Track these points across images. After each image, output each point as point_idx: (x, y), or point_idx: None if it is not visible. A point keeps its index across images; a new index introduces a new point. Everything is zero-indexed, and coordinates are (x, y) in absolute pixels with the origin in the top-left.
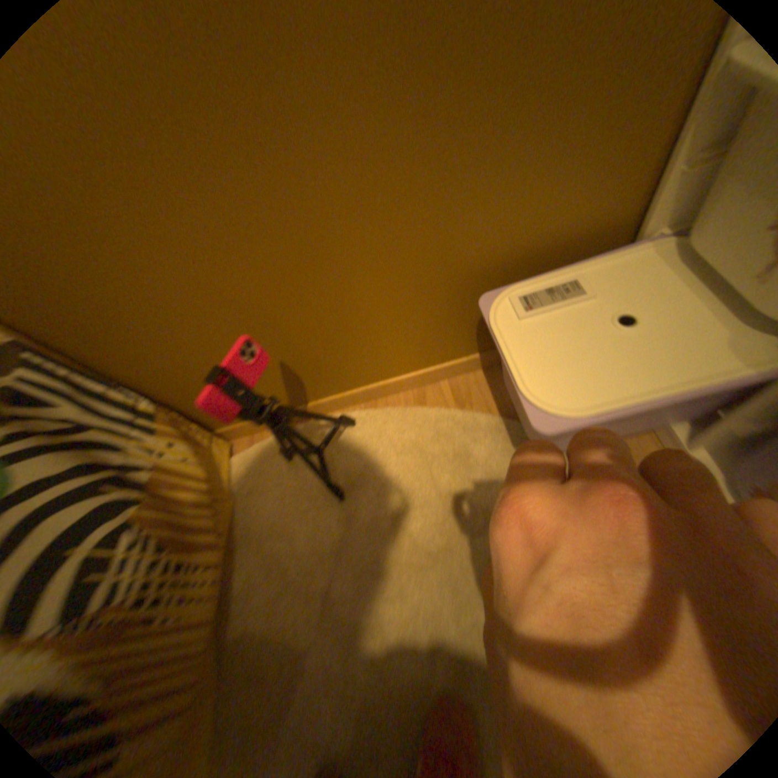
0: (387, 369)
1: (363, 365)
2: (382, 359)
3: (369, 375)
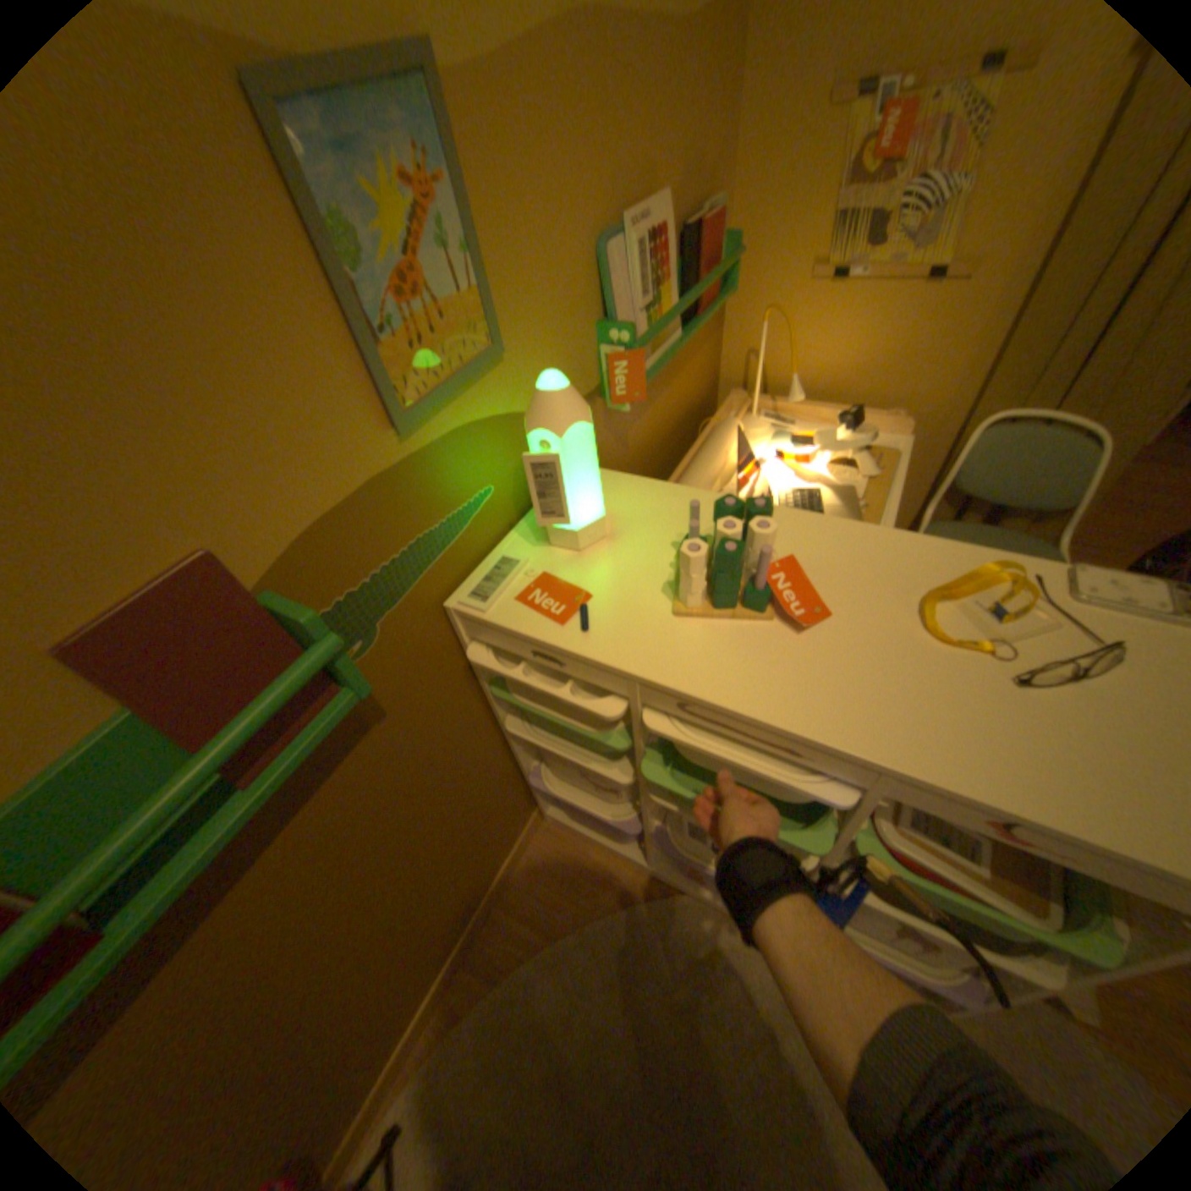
0: (402, 1022)
1: (376, 1048)
2: (393, 1020)
3: (386, 1050)
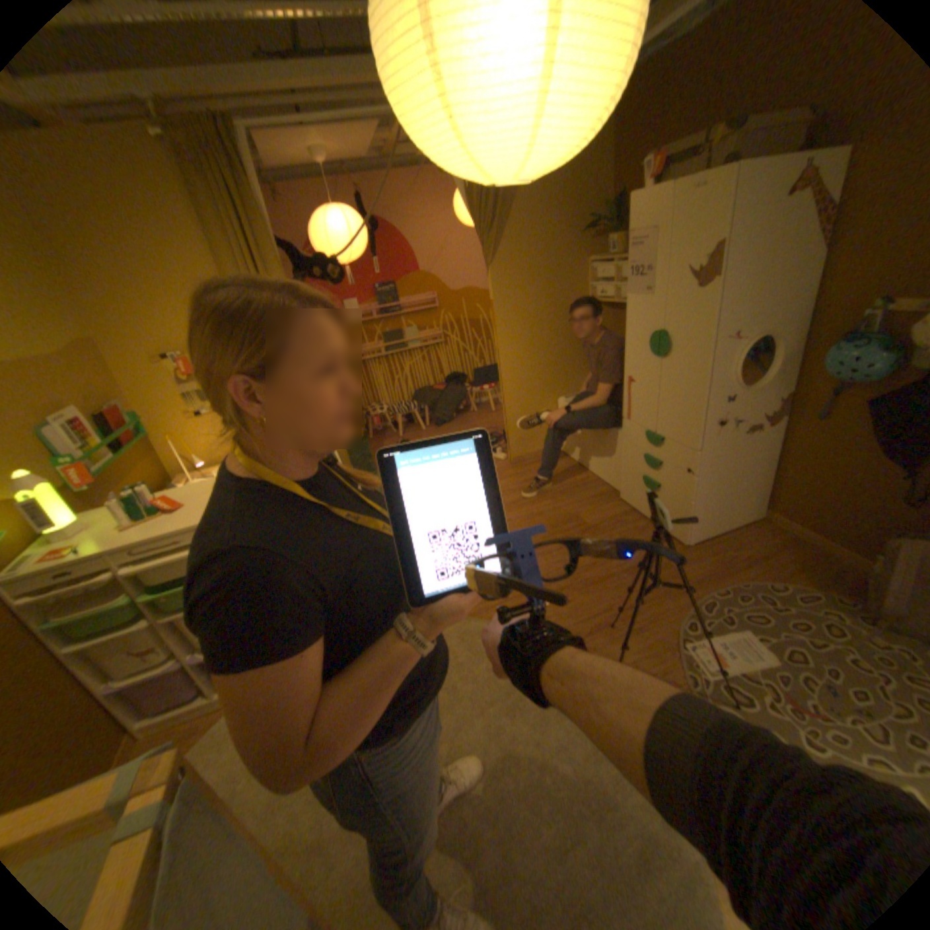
0: None
1: None
2: None
3: None
